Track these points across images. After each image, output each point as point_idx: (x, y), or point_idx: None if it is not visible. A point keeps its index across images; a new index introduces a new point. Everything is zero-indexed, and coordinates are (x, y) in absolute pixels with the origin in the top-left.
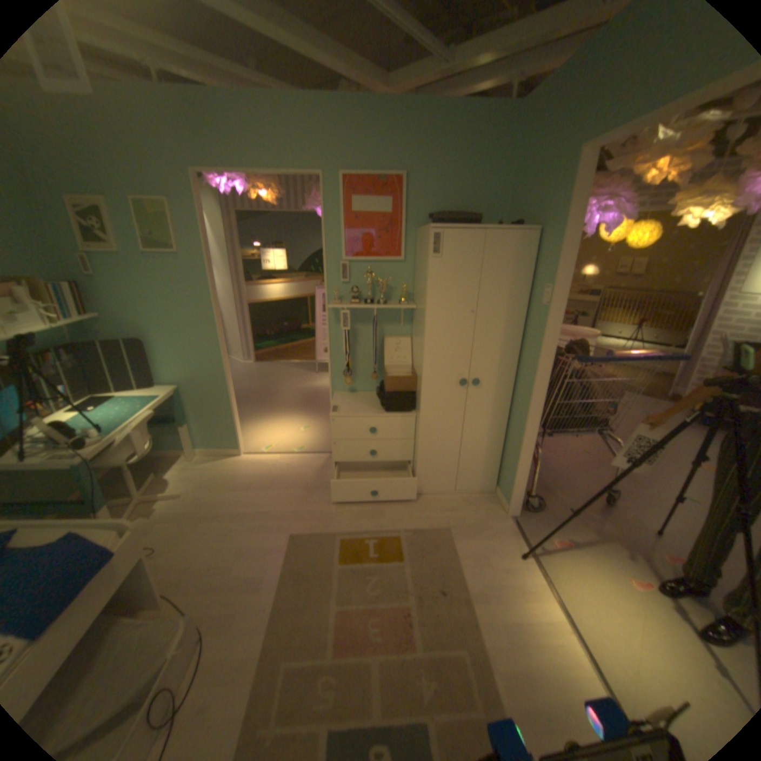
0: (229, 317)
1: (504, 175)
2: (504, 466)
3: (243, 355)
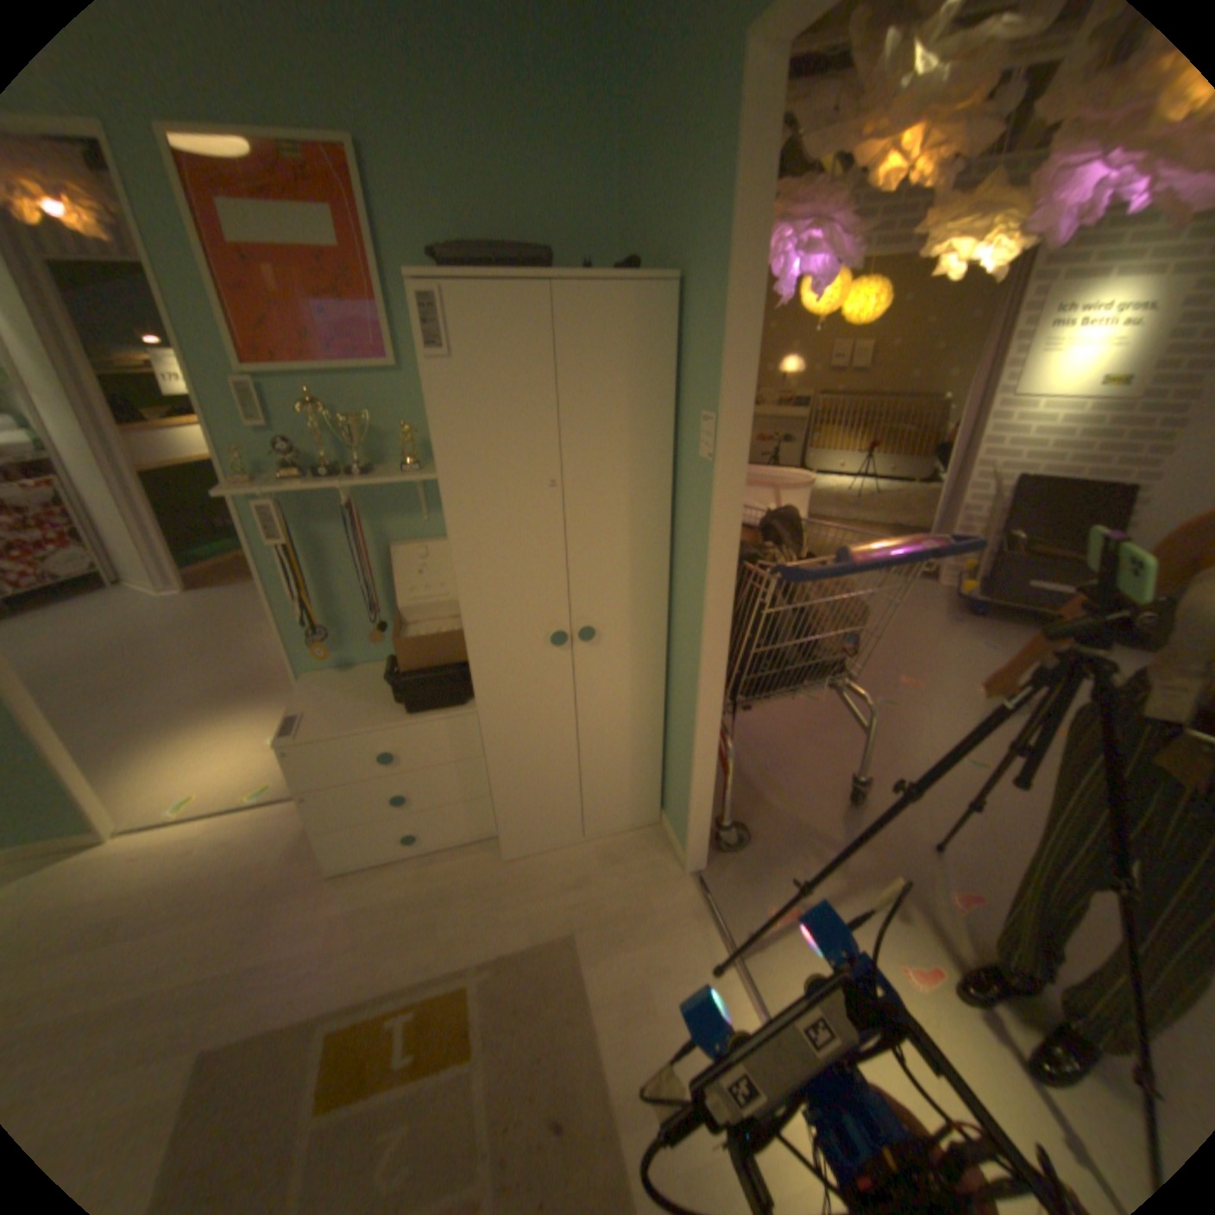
0: (101, 504)
1: (597, 154)
2: (669, 777)
3: (152, 581)
